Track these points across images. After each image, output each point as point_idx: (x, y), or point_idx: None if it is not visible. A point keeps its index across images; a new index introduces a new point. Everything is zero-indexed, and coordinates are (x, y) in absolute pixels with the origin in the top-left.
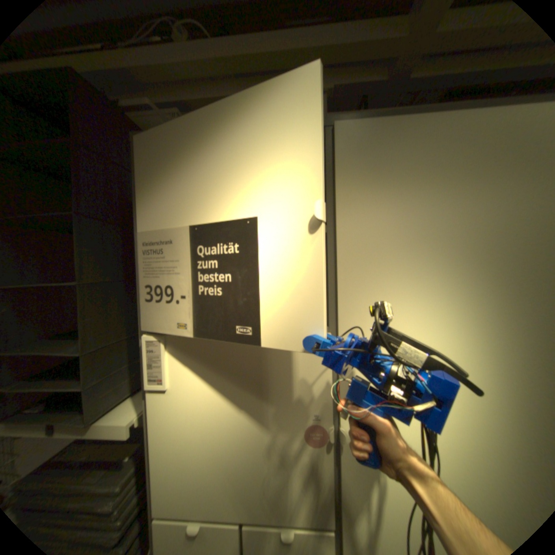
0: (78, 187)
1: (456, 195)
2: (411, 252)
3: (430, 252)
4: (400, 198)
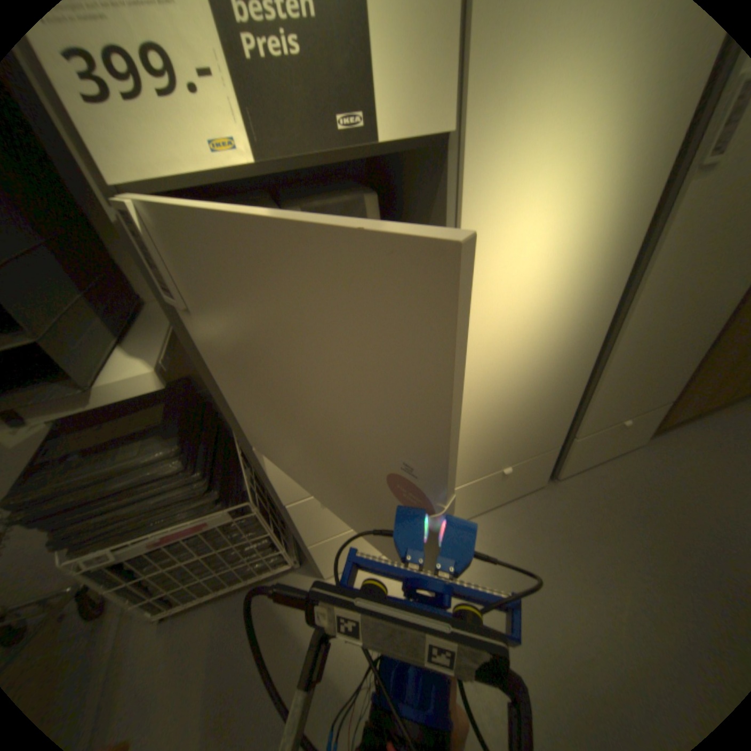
0: None
1: None
2: None
3: None
4: None
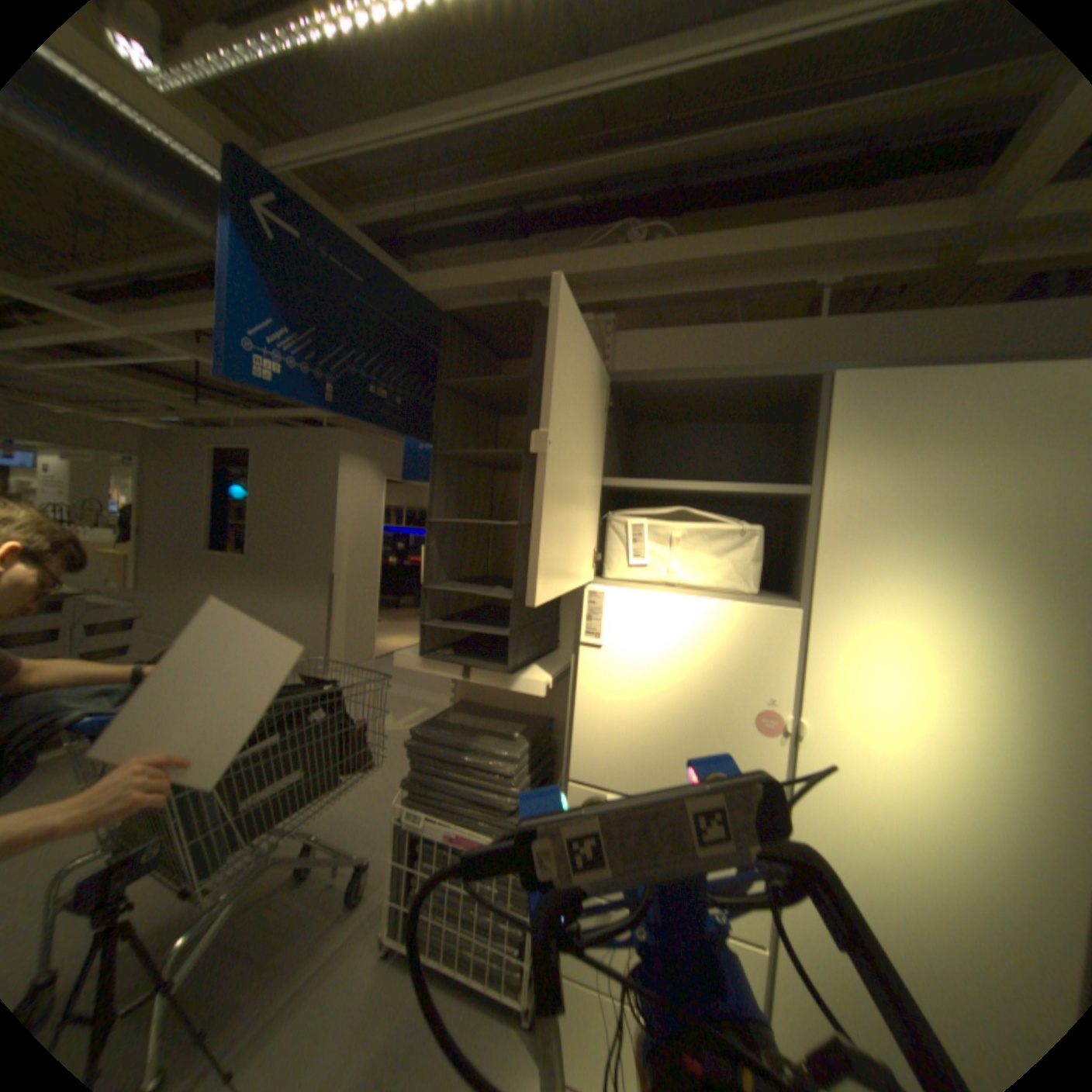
0: (529, 426)
1: (989, 465)
2: (918, 528)
3: (945, 529)
4: (911, 463)
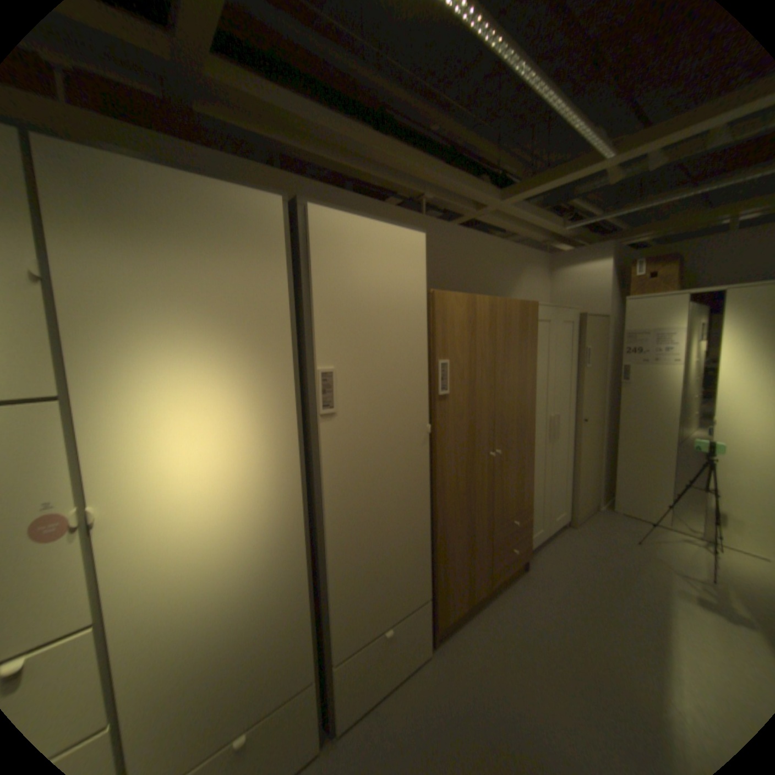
0: None
1: (203, 256)
2: (159, 307)
3: (181, 308)
4: (140, 248)
